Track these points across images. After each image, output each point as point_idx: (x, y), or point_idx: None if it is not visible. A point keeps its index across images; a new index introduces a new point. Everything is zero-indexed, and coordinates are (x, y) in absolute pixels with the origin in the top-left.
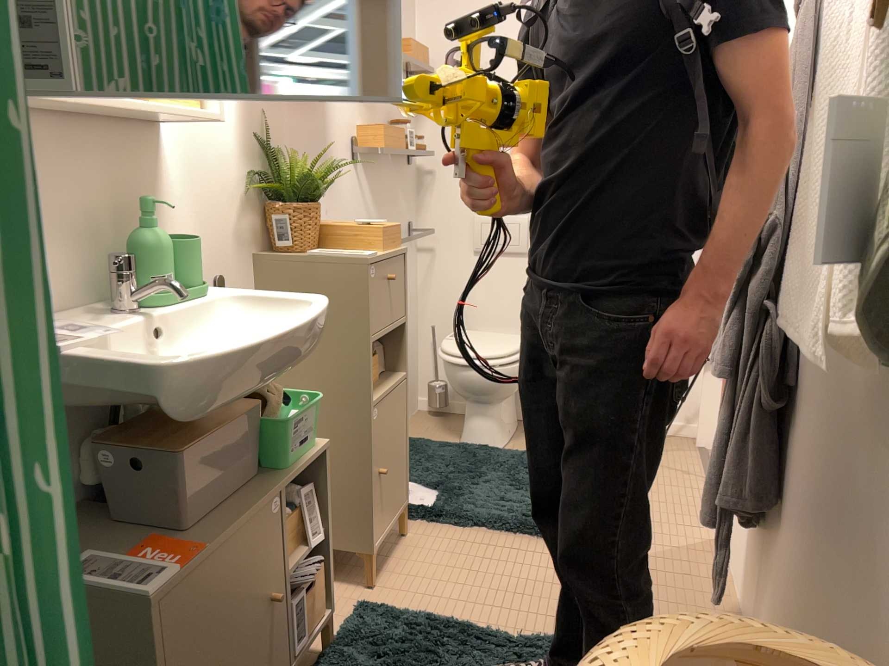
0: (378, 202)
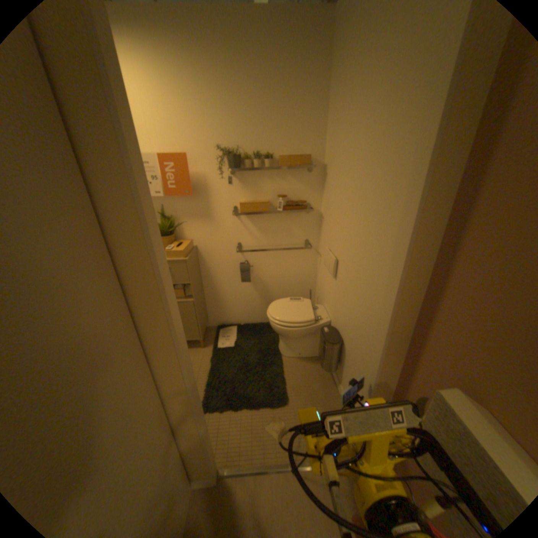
0: (263, 231)
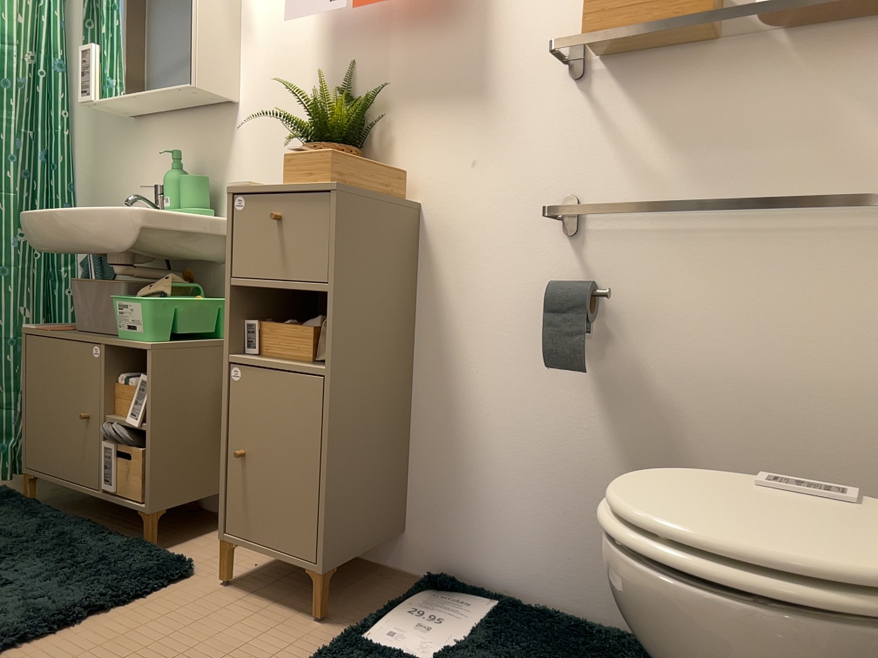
0: (680, 141)
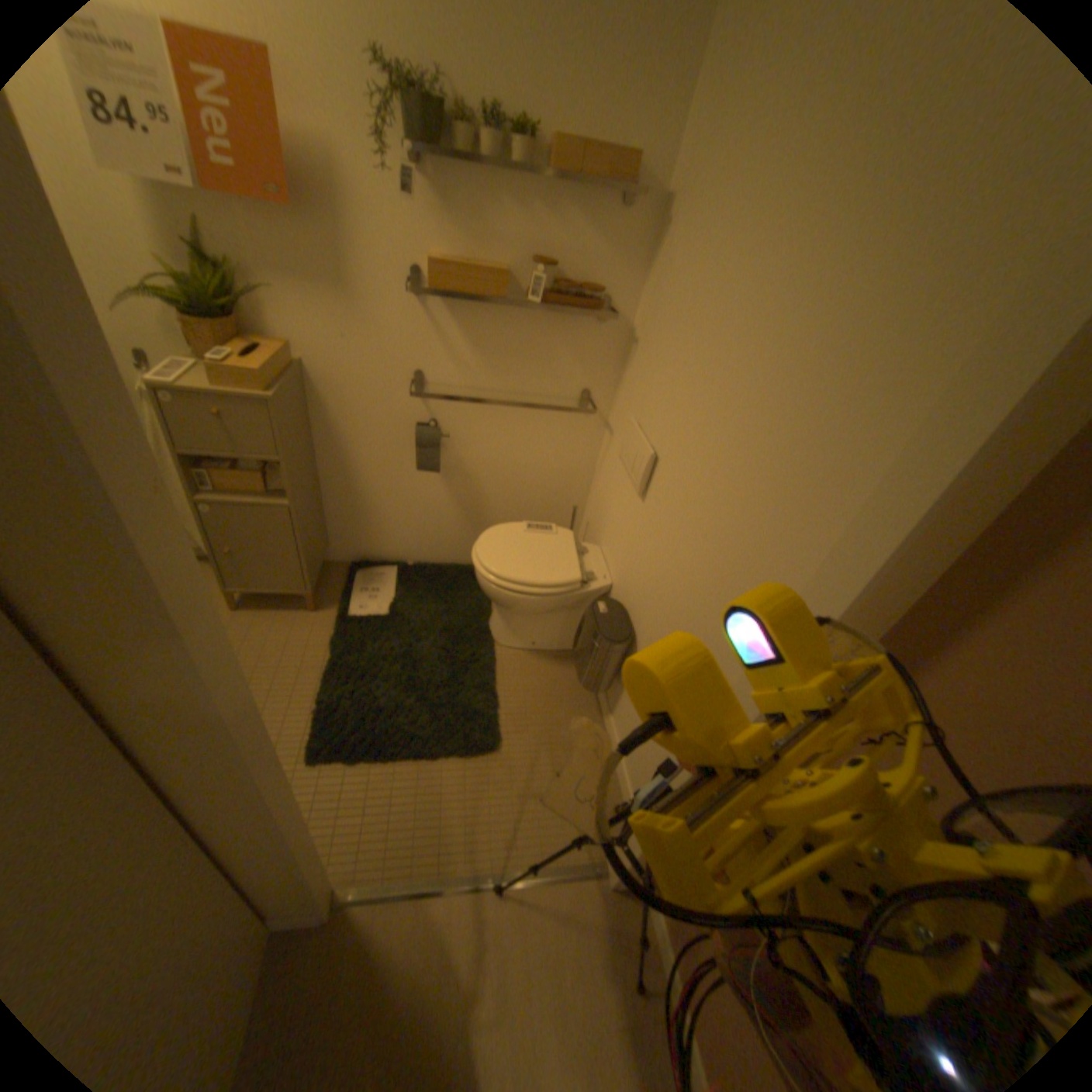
0: (485, 350)
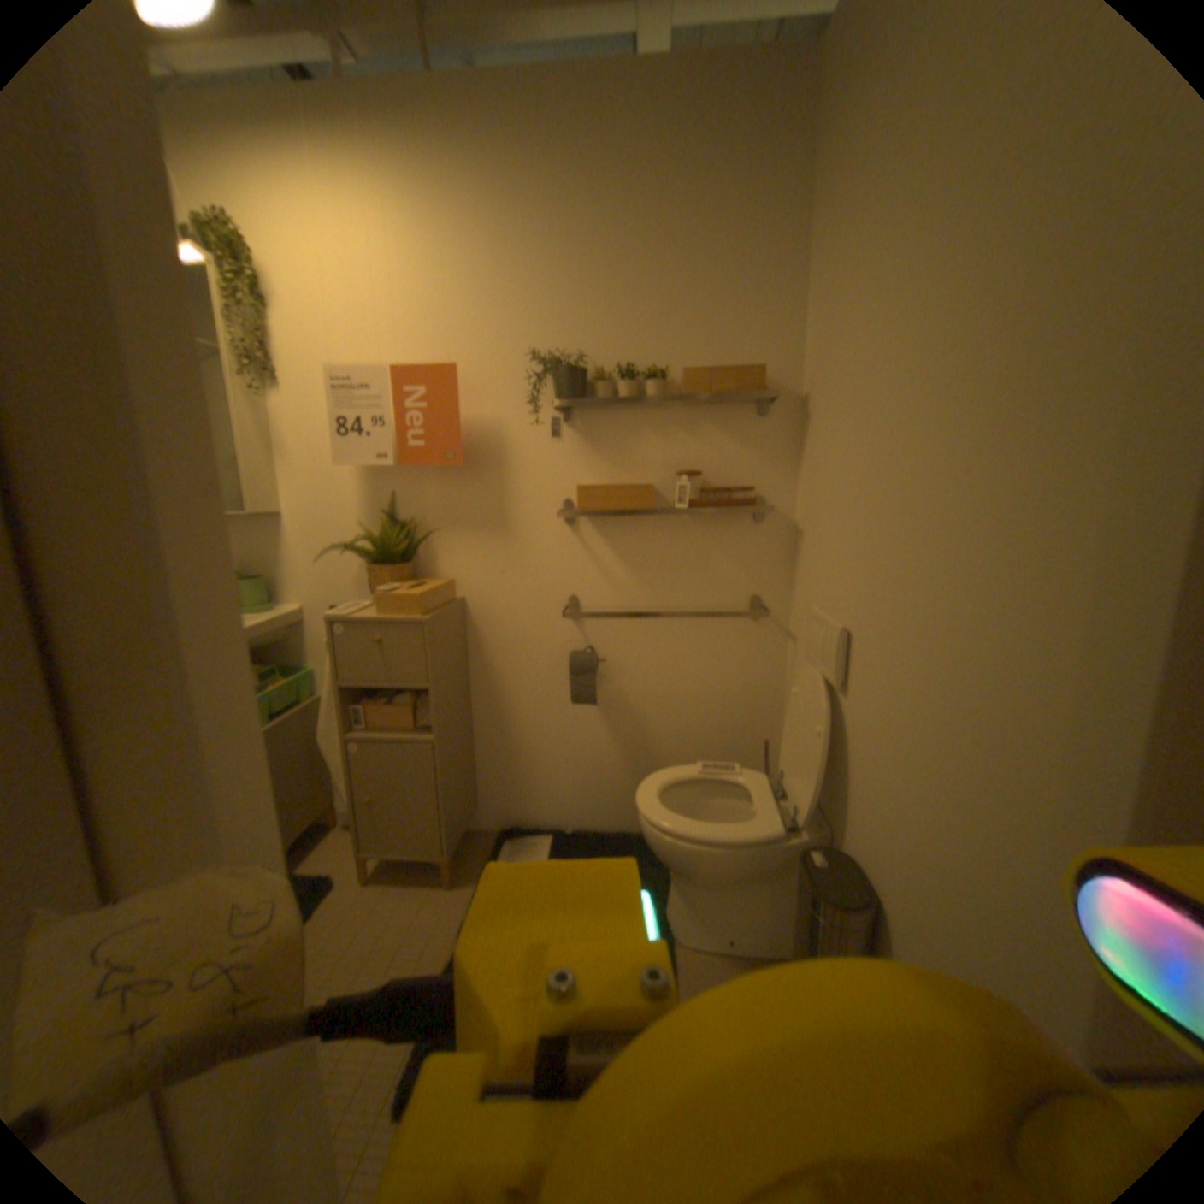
0: (640, 564)
